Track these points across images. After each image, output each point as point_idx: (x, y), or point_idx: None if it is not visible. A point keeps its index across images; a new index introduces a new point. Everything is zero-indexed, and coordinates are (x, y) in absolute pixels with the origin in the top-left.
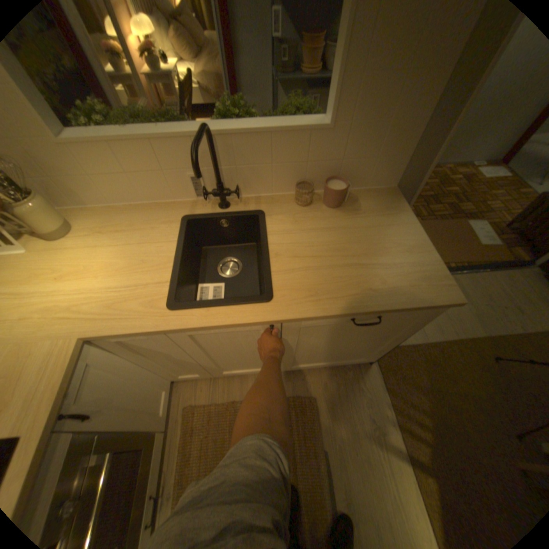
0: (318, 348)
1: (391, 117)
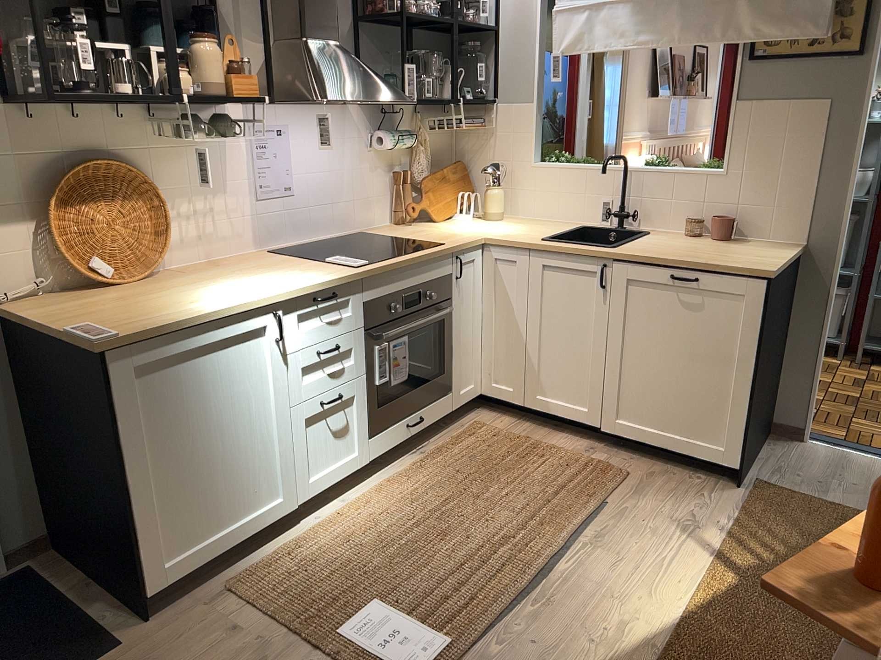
0: (652, 356)
1: (781, 169)
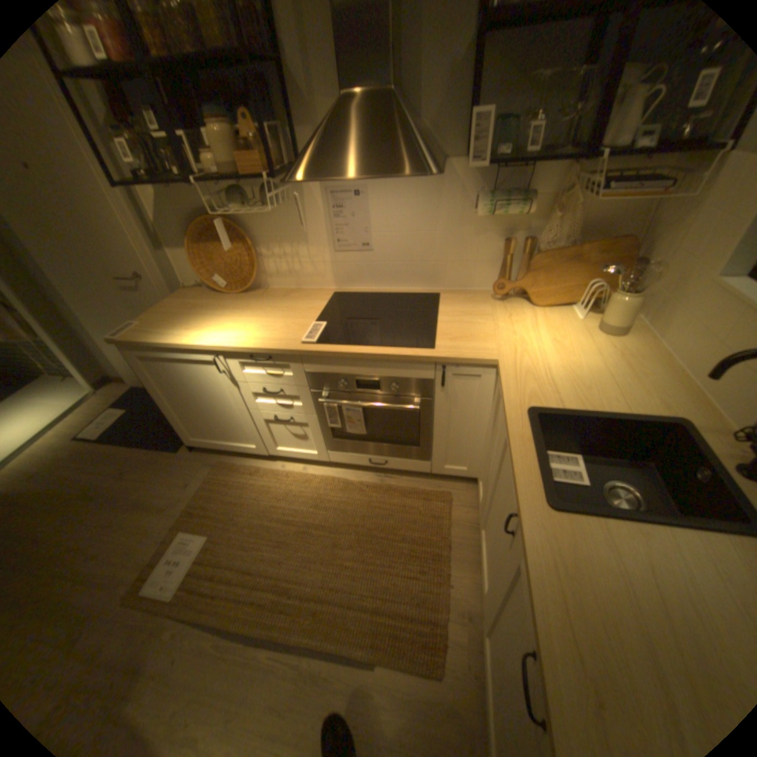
0: (507, 660)
1: None
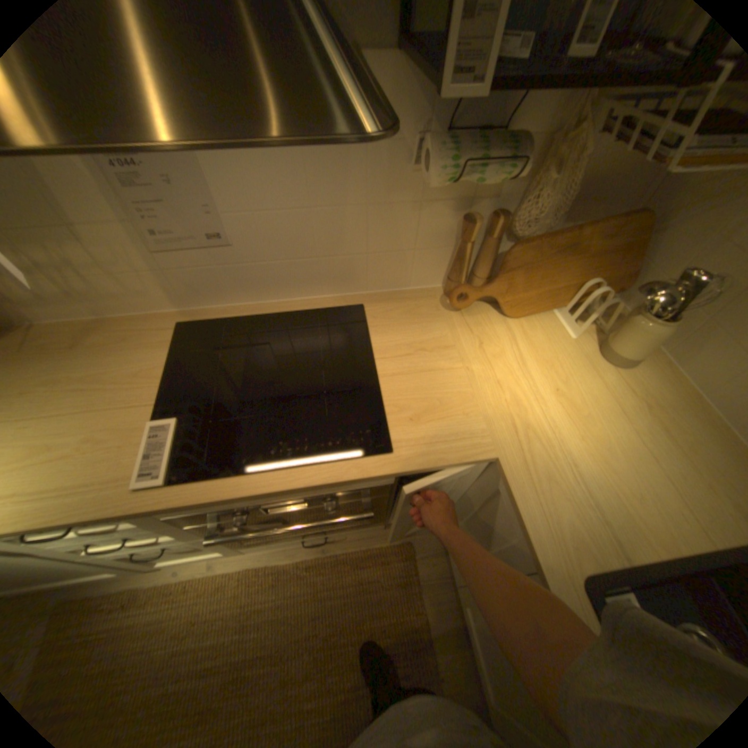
0: None
1: None
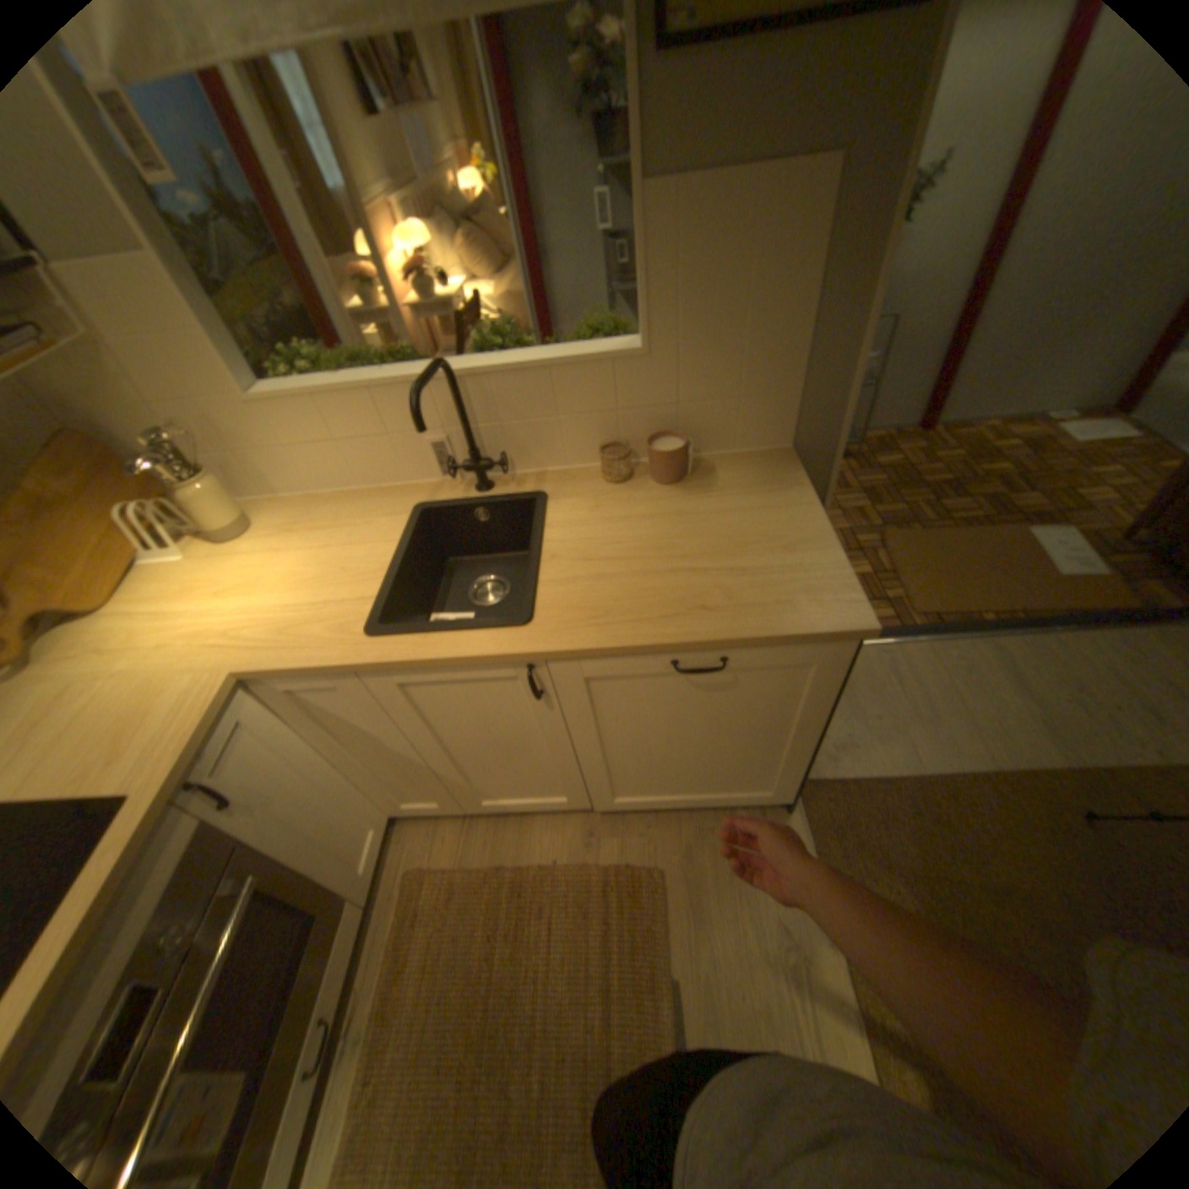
0: (648, 746)
1: (746, 330)
